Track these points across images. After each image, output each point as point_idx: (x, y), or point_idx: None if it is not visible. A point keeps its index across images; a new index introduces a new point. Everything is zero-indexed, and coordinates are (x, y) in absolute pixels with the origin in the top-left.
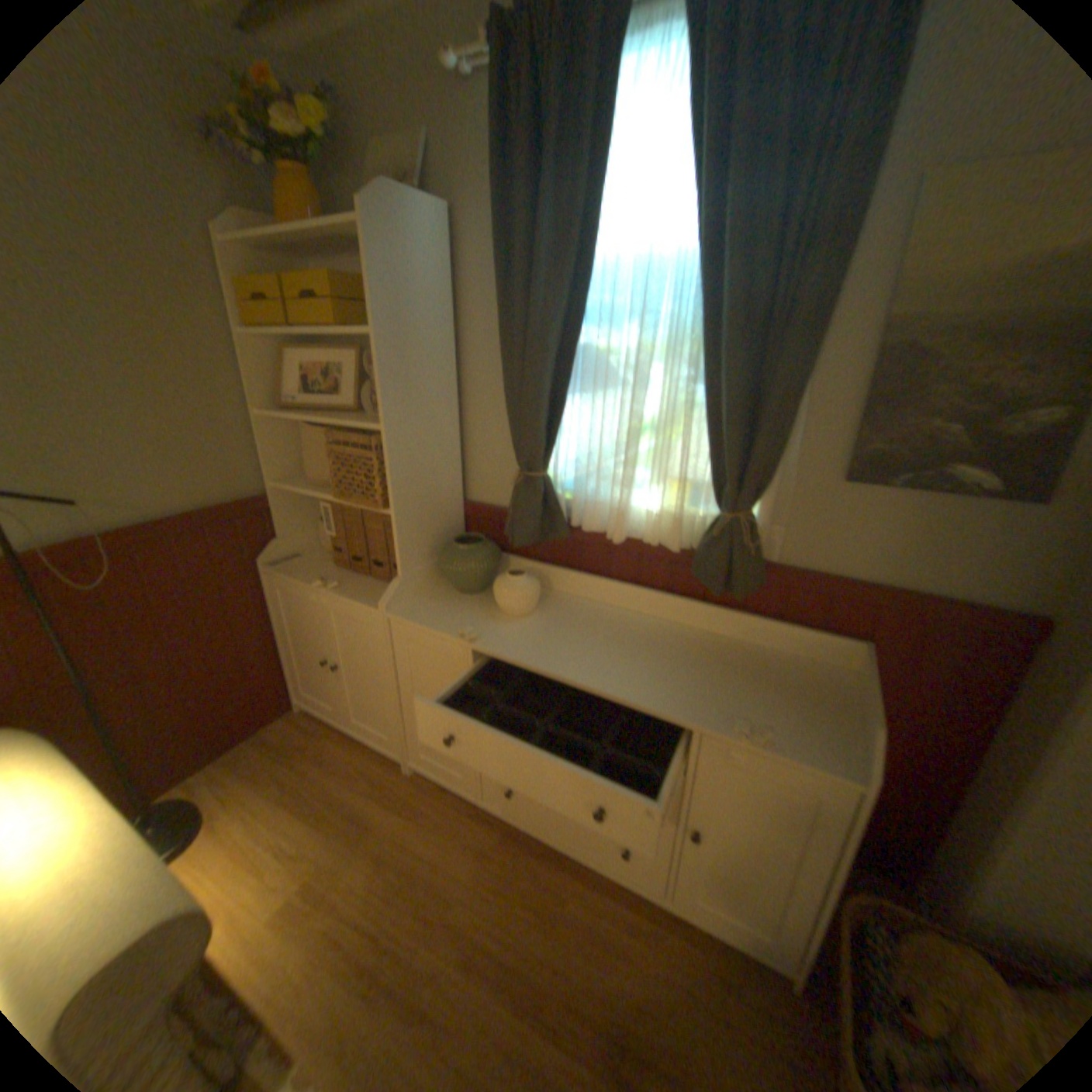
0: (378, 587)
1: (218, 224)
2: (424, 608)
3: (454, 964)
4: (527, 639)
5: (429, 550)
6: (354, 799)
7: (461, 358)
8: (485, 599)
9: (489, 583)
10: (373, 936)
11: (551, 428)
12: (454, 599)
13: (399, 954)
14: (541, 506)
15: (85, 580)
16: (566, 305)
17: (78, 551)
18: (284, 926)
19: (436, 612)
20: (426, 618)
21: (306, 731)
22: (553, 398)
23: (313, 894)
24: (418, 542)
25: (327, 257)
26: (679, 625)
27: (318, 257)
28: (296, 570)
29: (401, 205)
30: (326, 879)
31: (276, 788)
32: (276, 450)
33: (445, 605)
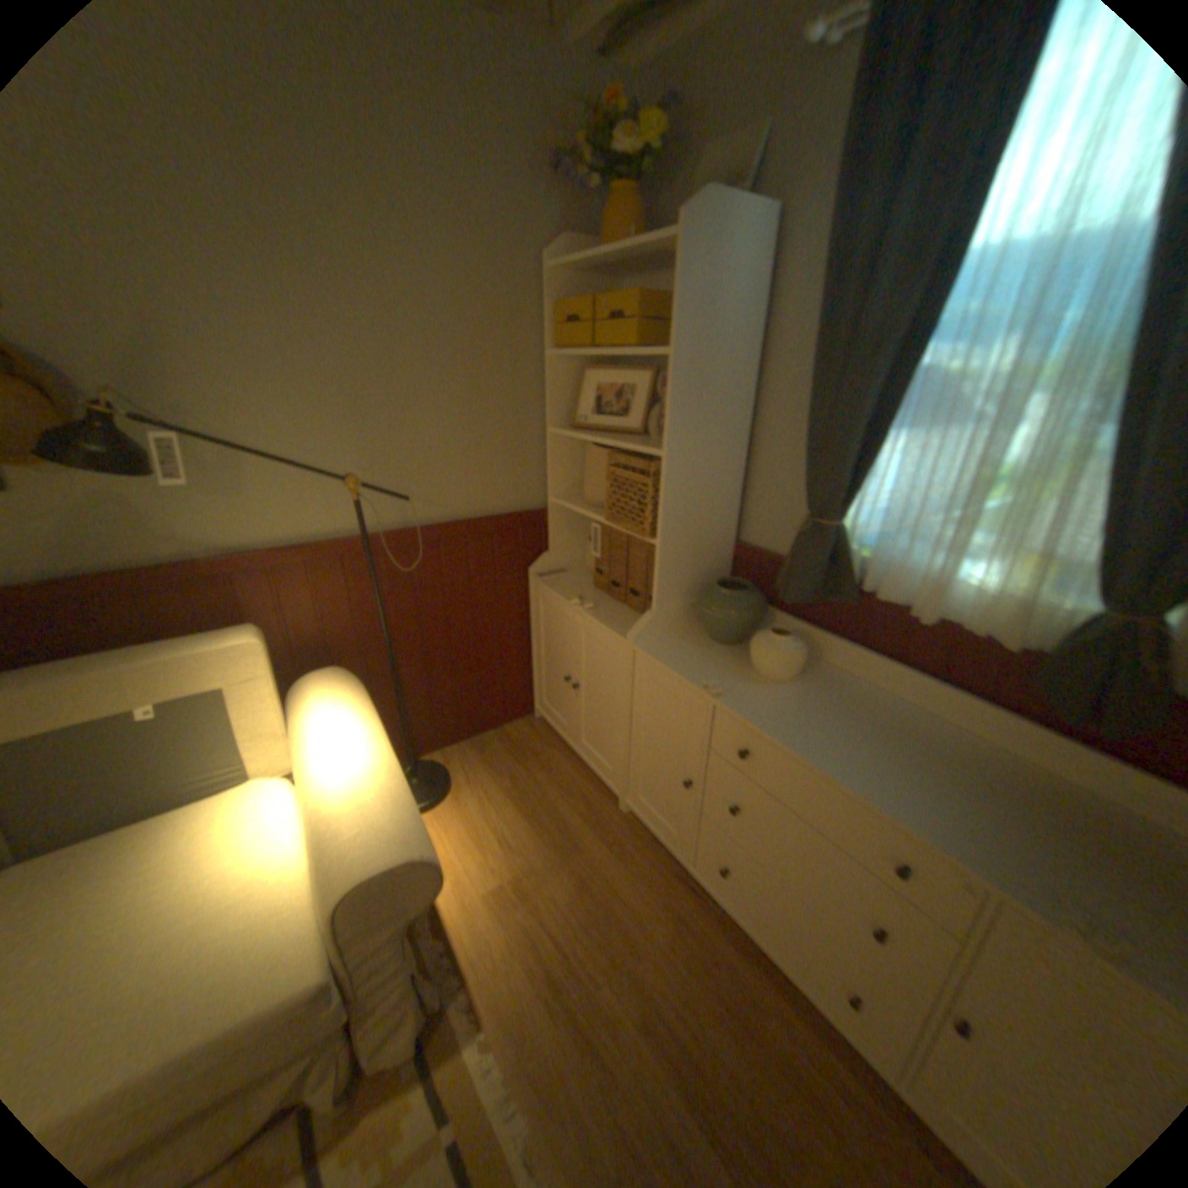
0: (631, 616)
1: (551, 250)
2: (672, 649)
3: (635, 1021)
4: (781, 711)
5: (689, 588)
6: (572, 816)
7: (764, 381)
8: (740, 654)
9: (748, 637)
10: (566, 954)
11: (861, 469)
12: (705, 646)
13: (586, 984)
14: (828, 561)
15: (406, 563)
16: (914, 315)
17: (406, 538)
18: (495, 907)
19: (684, 655)
20: (673, 660)
21: (542, 737)
22: (872, 432)
23: (523, 890)
24: (679, 578)
25: (642, 274)
26: (998, 748)
27: (633, 276)
28: (560, 584)
29: (728, 212)
30: (536, 881)
31: (510, 781)
32: (563, 467)
33: (695, 650)
